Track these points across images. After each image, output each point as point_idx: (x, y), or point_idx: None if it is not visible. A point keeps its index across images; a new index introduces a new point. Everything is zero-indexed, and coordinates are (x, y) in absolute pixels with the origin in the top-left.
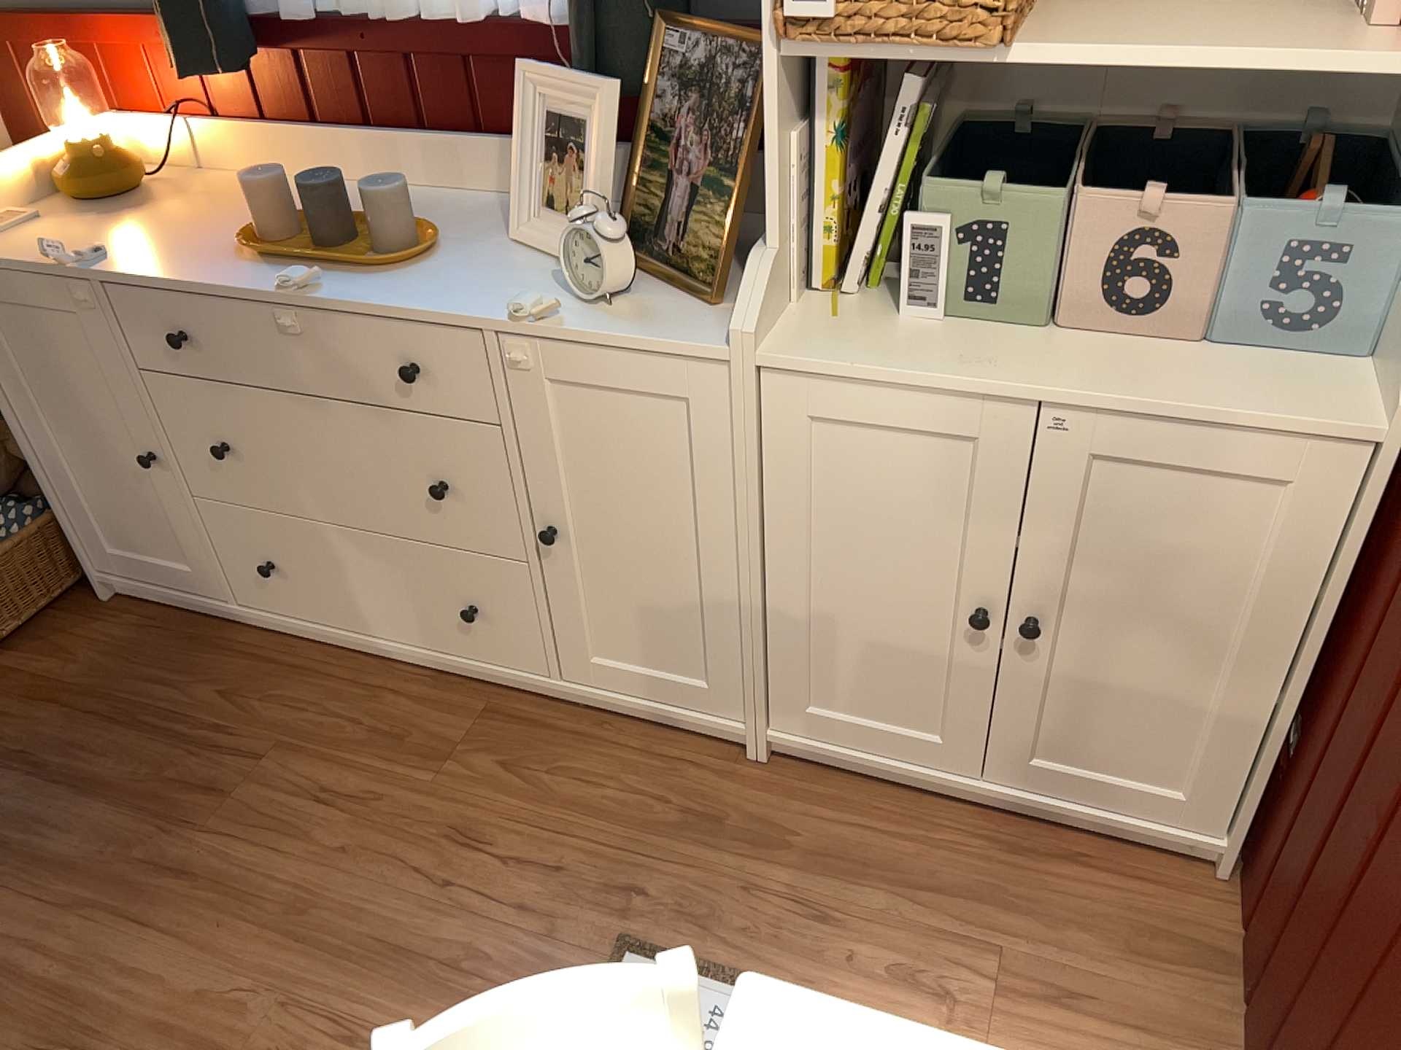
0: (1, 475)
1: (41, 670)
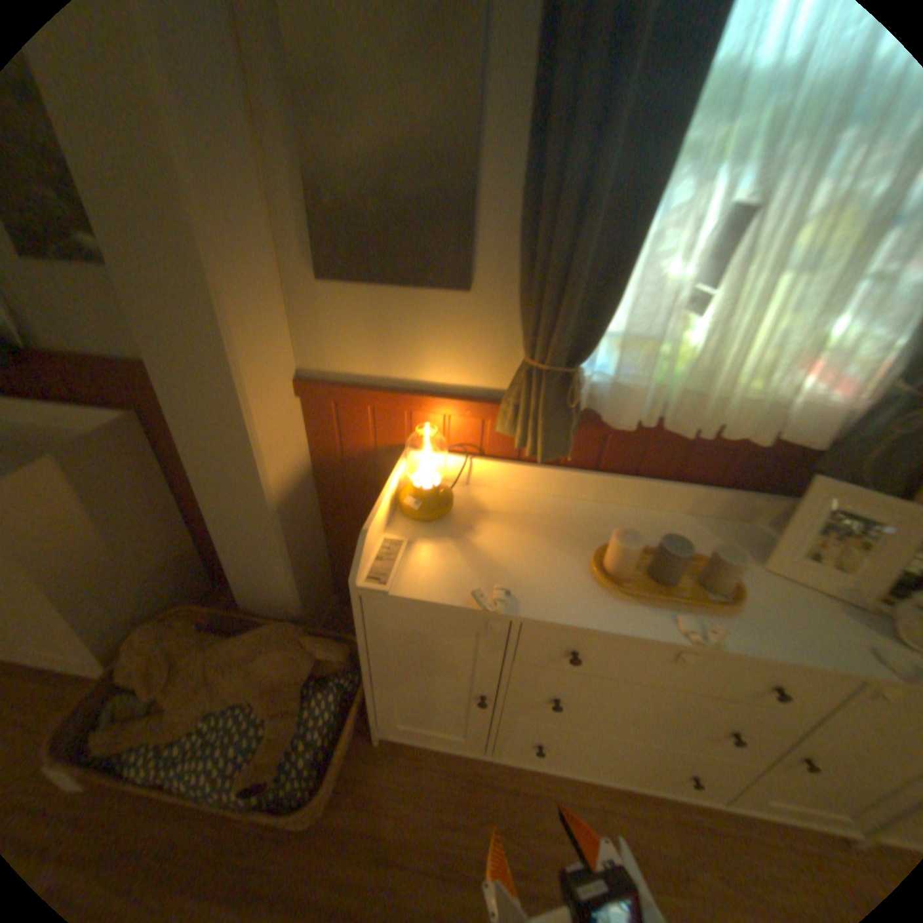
0: (302, 679)
1: (355, 833)
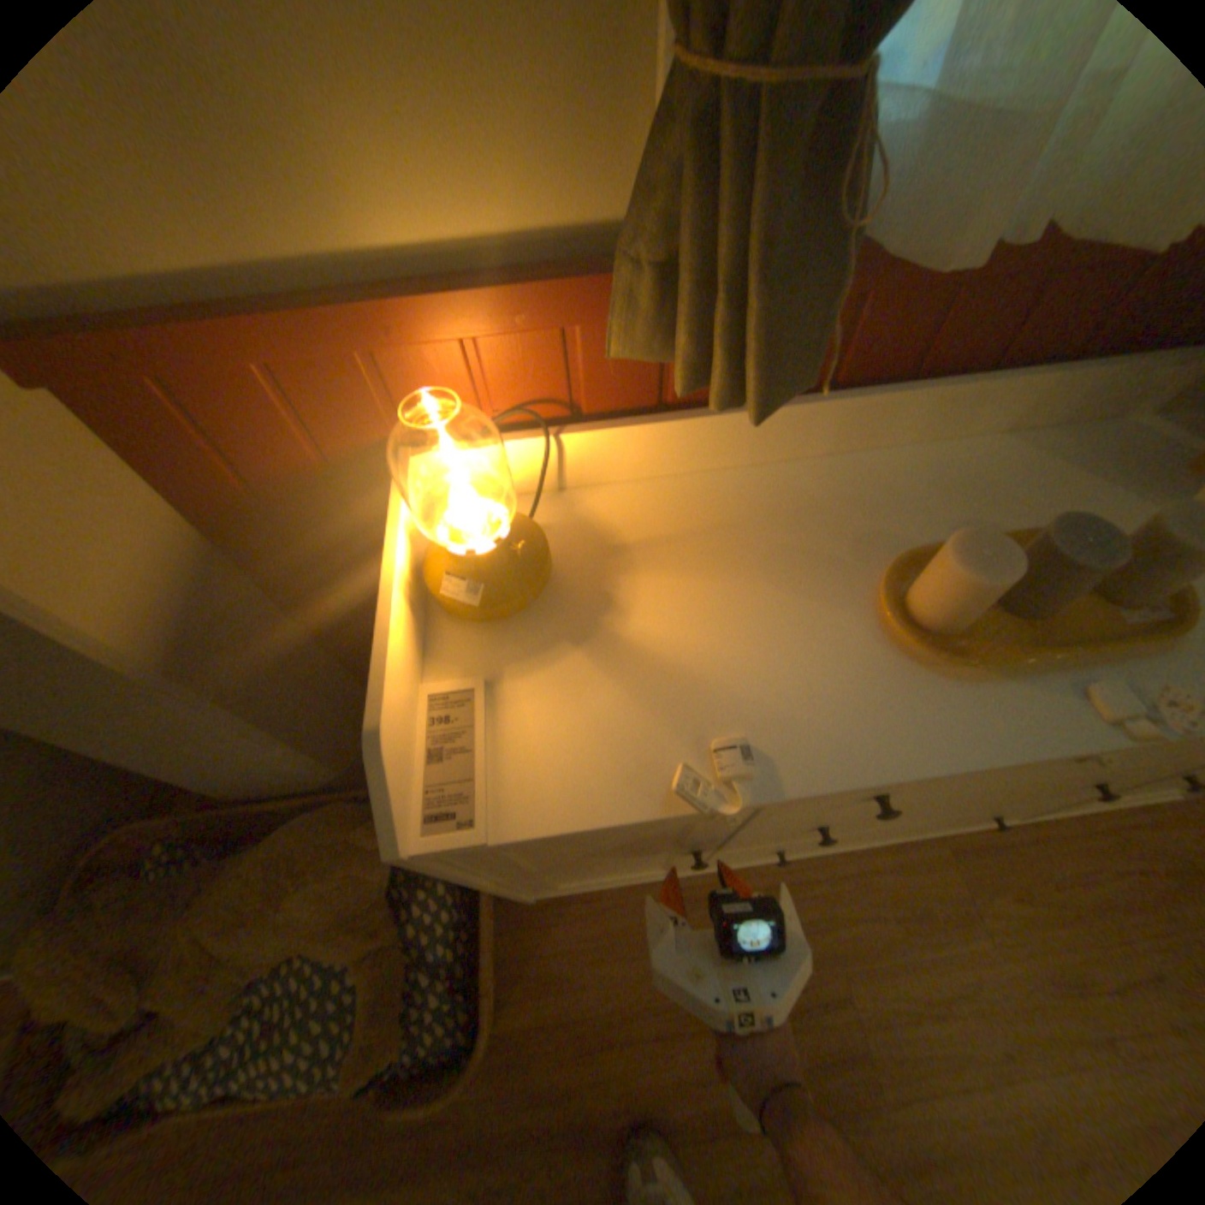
0: (382, 892)
1: (547, 1027)
